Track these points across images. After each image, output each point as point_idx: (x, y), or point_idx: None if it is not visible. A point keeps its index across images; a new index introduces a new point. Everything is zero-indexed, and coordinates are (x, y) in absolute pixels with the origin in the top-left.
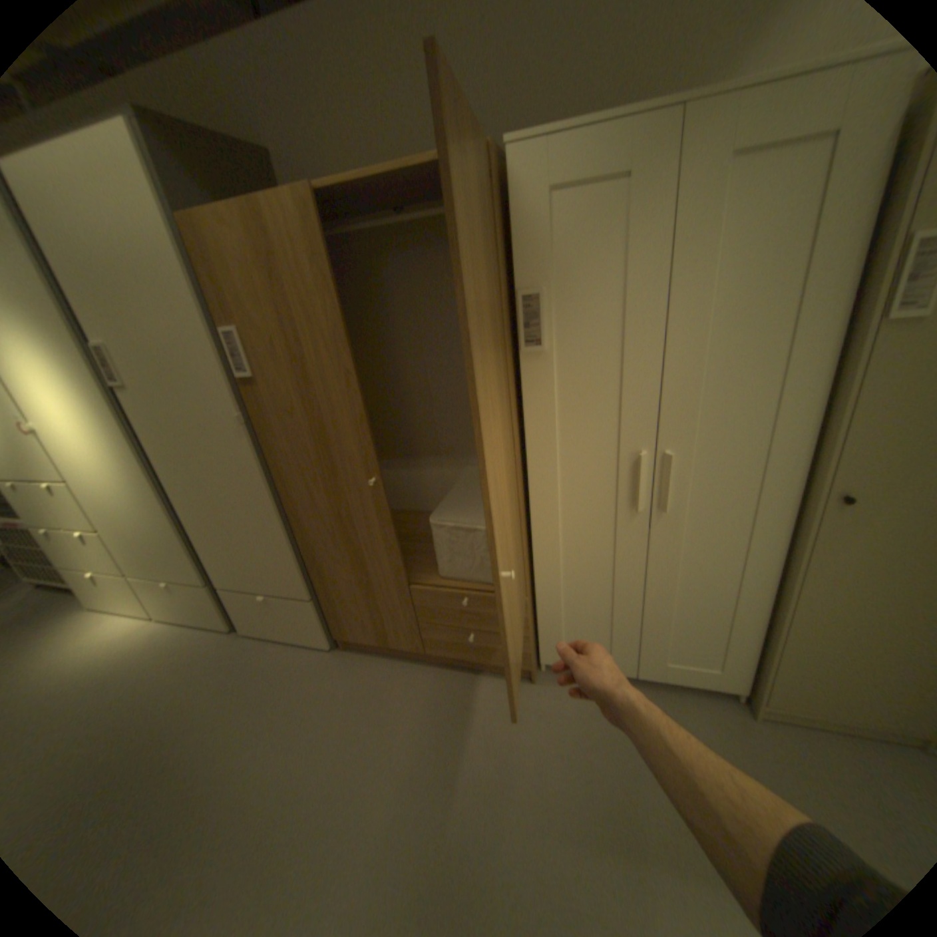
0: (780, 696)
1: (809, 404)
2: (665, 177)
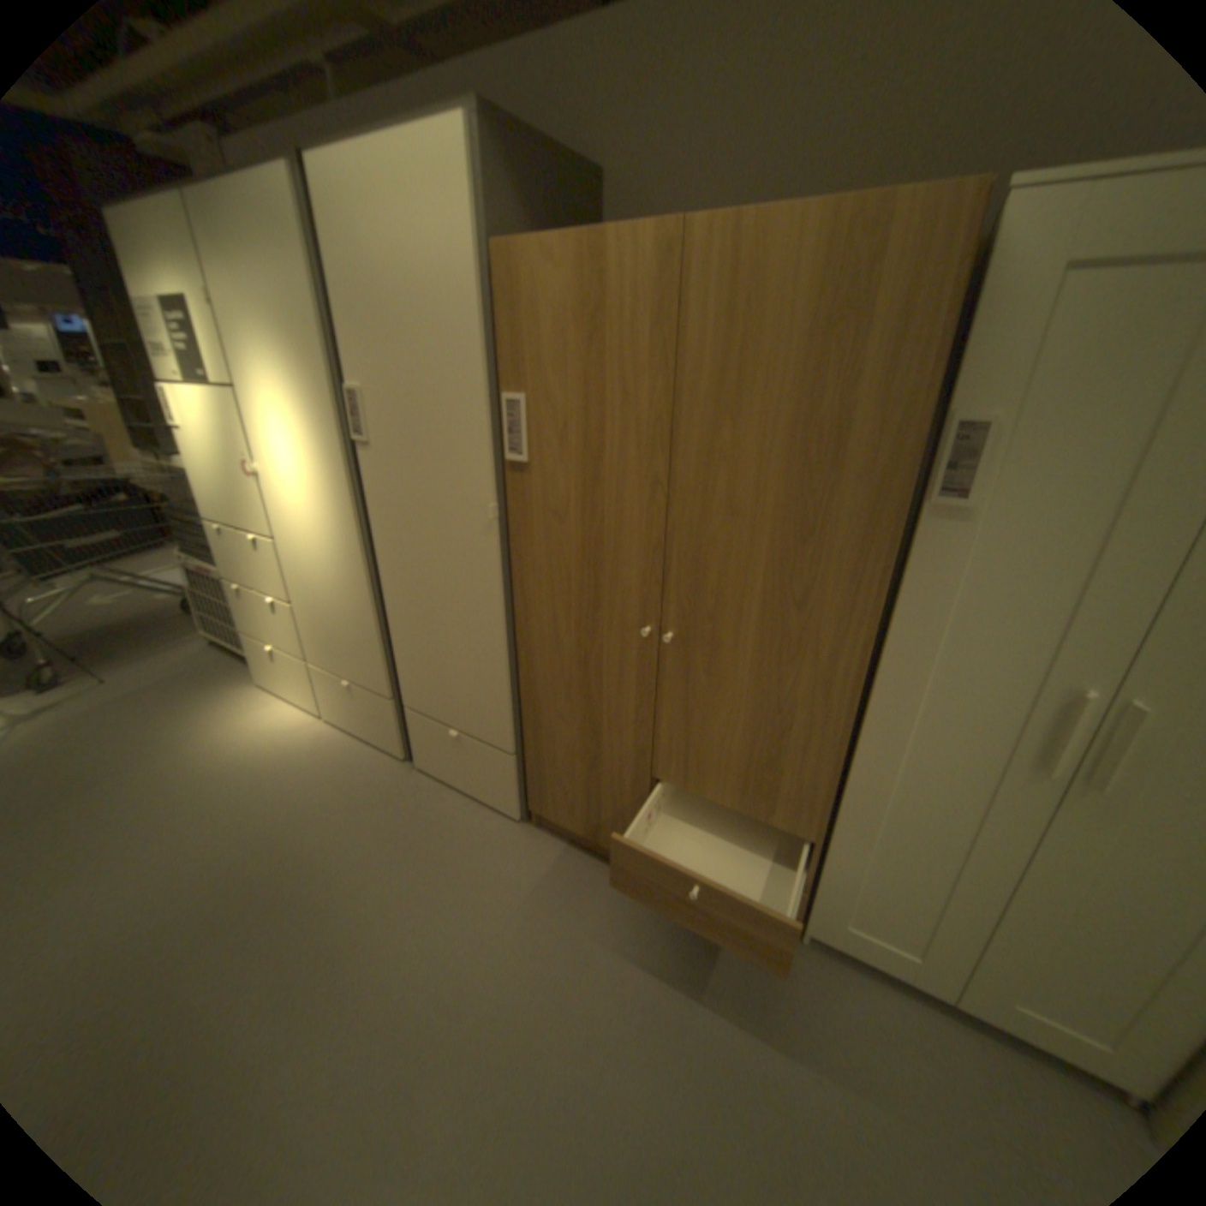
0: None
1: None
2: None
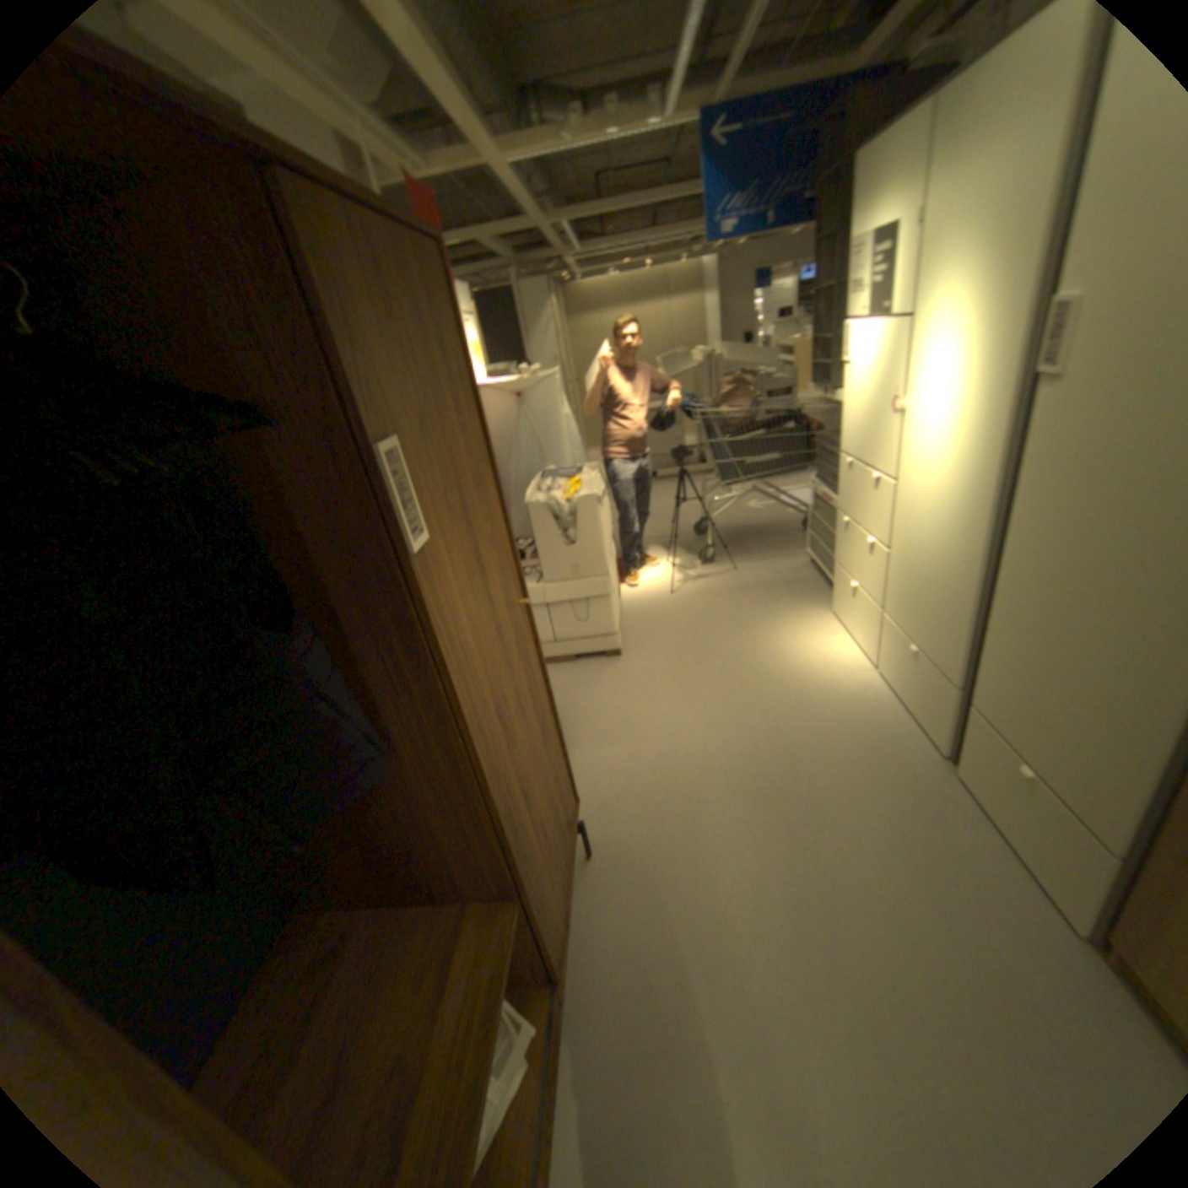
0: None
1: None
2: None
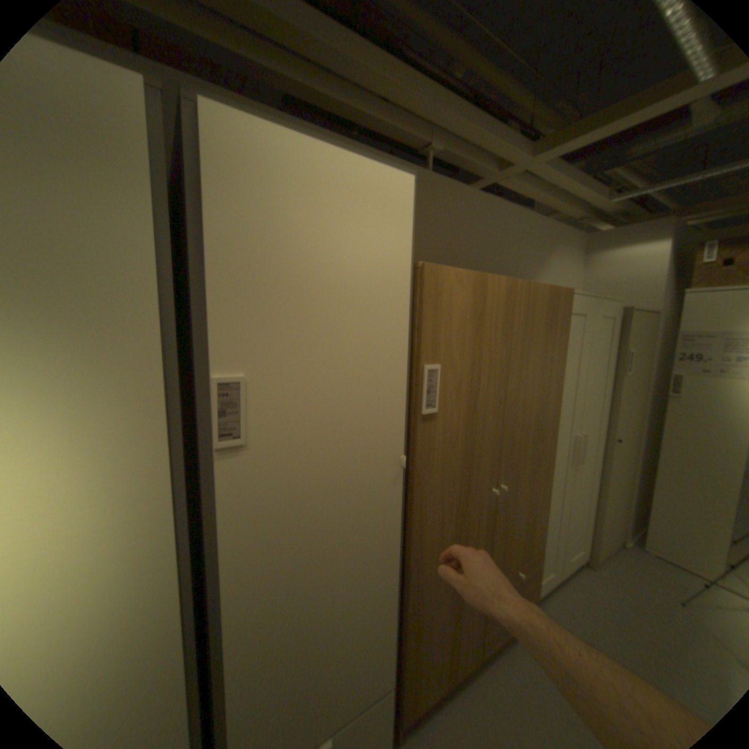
0: (603, 549)
1: (608, 406)
2: (592, 320)
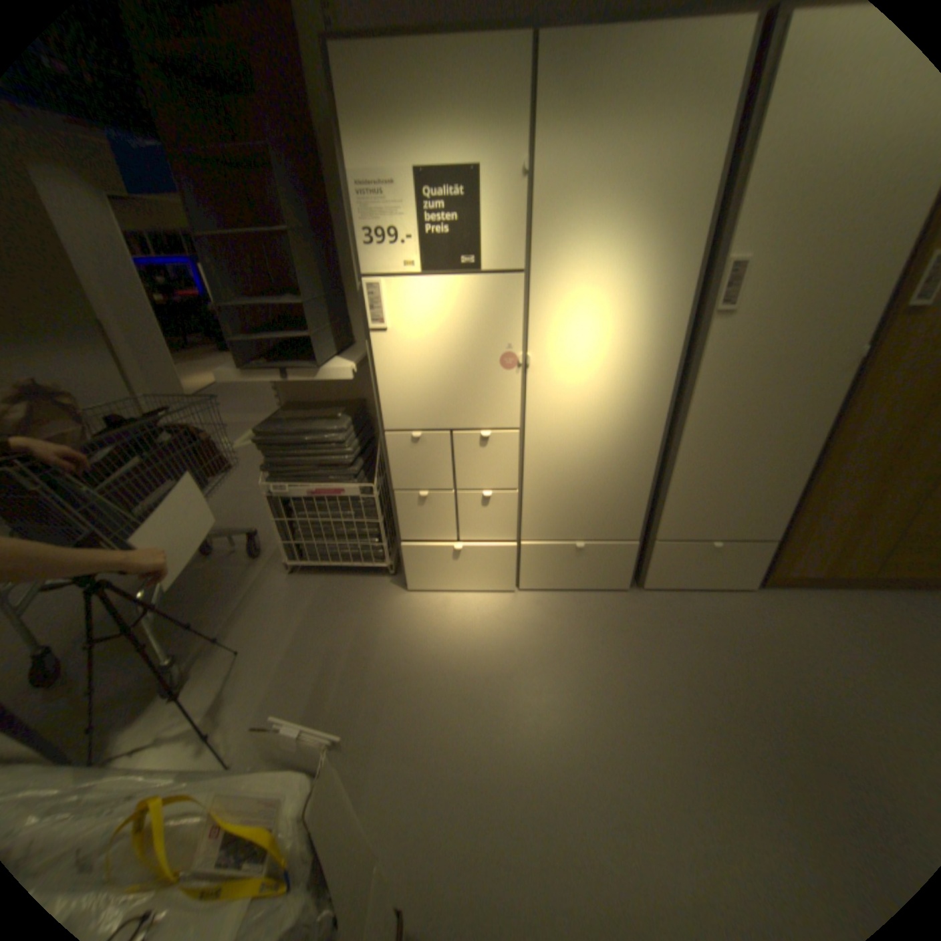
0: None
1: None
2: None
